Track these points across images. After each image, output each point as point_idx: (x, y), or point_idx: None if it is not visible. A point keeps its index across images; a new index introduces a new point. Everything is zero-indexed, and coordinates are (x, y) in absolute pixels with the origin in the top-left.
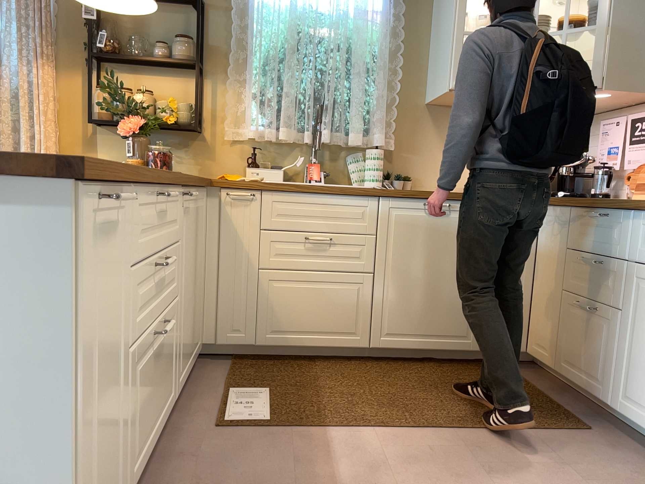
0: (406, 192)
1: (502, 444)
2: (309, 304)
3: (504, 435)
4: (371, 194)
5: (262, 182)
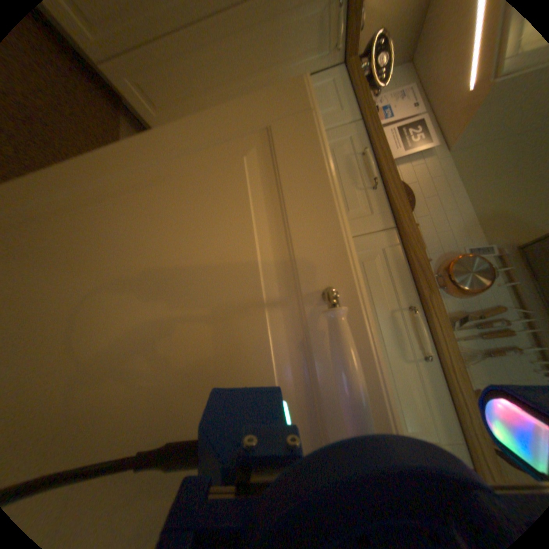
0: None
1: None
2: None
3: None
4: None
5: None
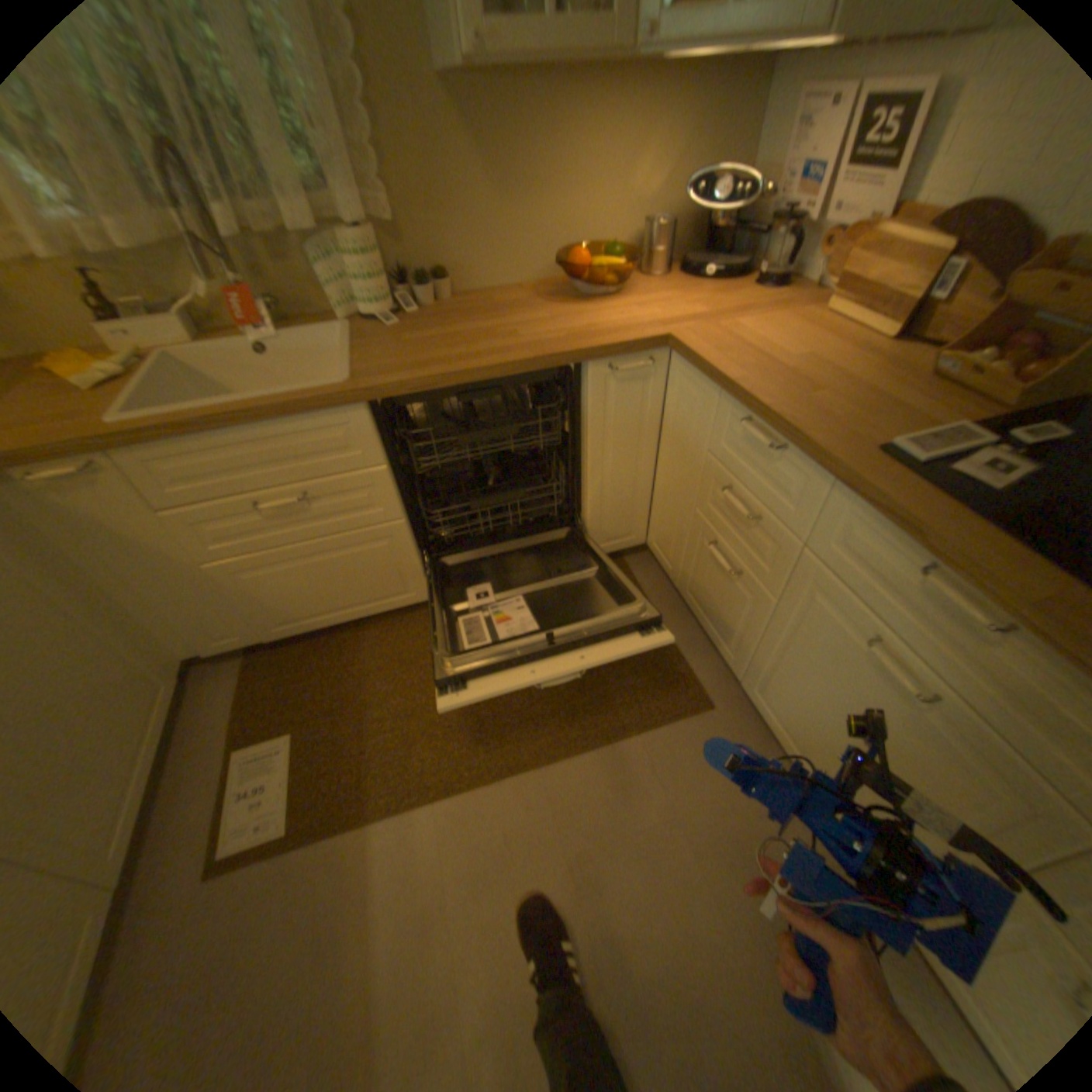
0: (415, 384)
1: (600, 783)
2: (318, 582)
3: (604, 758)
4: (344, 406)
5: (98, 426)
